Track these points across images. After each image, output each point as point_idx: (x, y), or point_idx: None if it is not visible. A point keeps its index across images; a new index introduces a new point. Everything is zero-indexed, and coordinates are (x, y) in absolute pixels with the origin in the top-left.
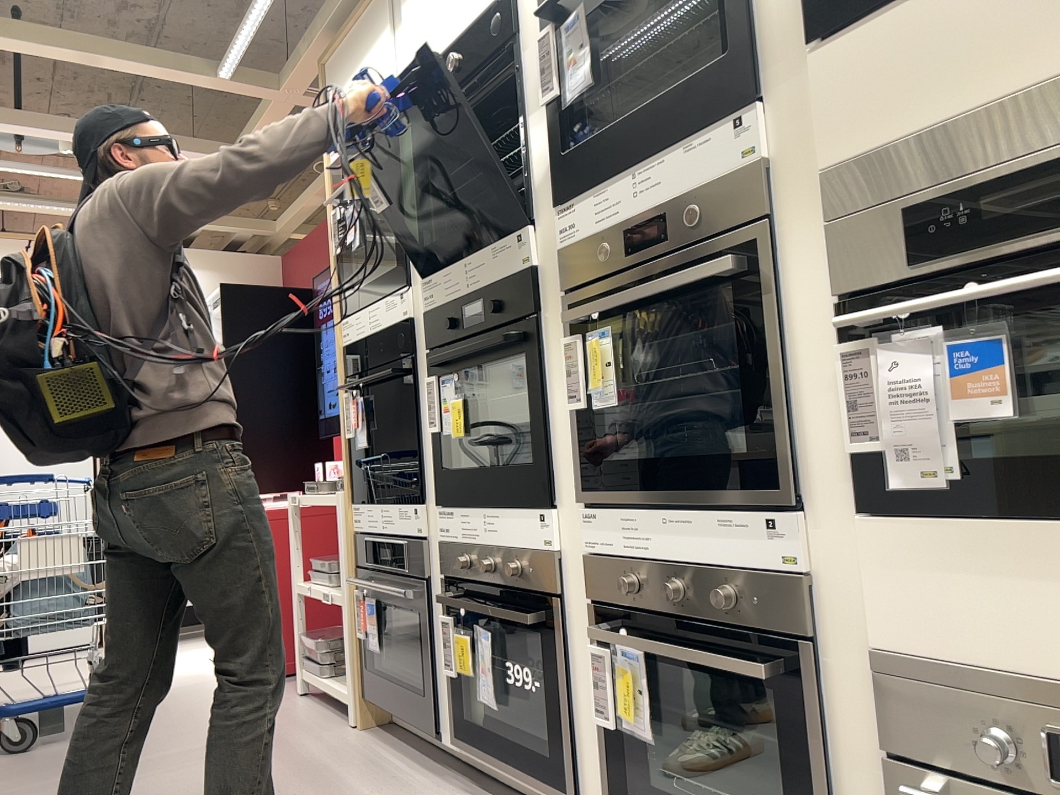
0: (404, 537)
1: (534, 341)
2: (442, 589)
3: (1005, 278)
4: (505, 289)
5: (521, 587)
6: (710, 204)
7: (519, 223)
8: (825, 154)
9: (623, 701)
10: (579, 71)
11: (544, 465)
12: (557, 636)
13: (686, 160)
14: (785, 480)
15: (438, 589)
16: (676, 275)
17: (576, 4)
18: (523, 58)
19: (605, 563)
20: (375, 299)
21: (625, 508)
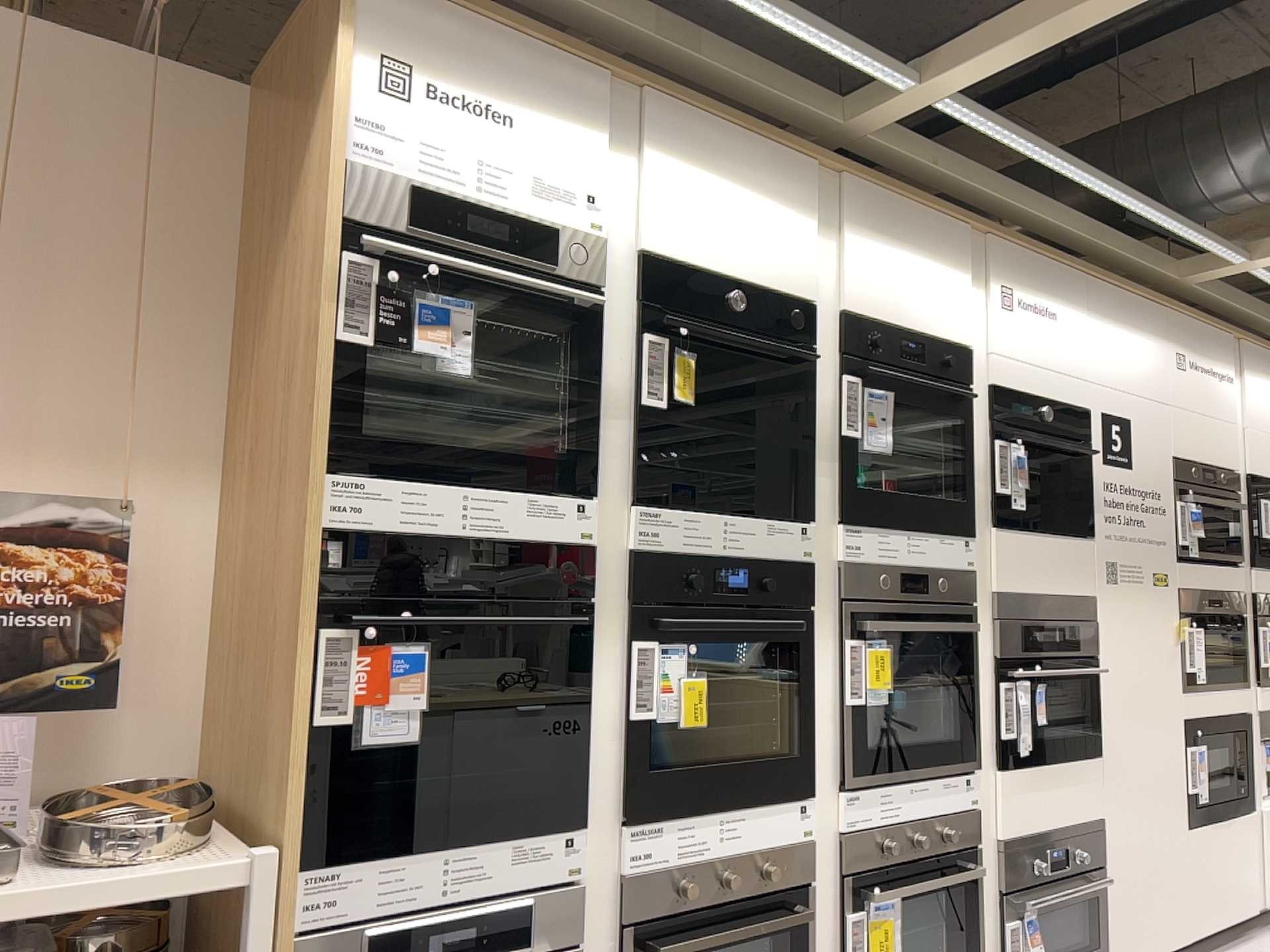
0: (522, 890)
1: (811, 634)
2: (606, 945)
3: (1041, 664)
4: (783, 574)
5: (770, 887)
6: (951, 582)
7: (799, 516)
8: (998, 584)
9: (873, 946)
10: (882, 436)
11: (811, 754)
12: (812, 920)
13: (941, 548)
14: (974, 754)
15: (596, 947)
16: (948, 622)
17: (880, 383)
18: (816, 371)
19: (864, 834)
20: (493, 484)
21: (882, 784)
